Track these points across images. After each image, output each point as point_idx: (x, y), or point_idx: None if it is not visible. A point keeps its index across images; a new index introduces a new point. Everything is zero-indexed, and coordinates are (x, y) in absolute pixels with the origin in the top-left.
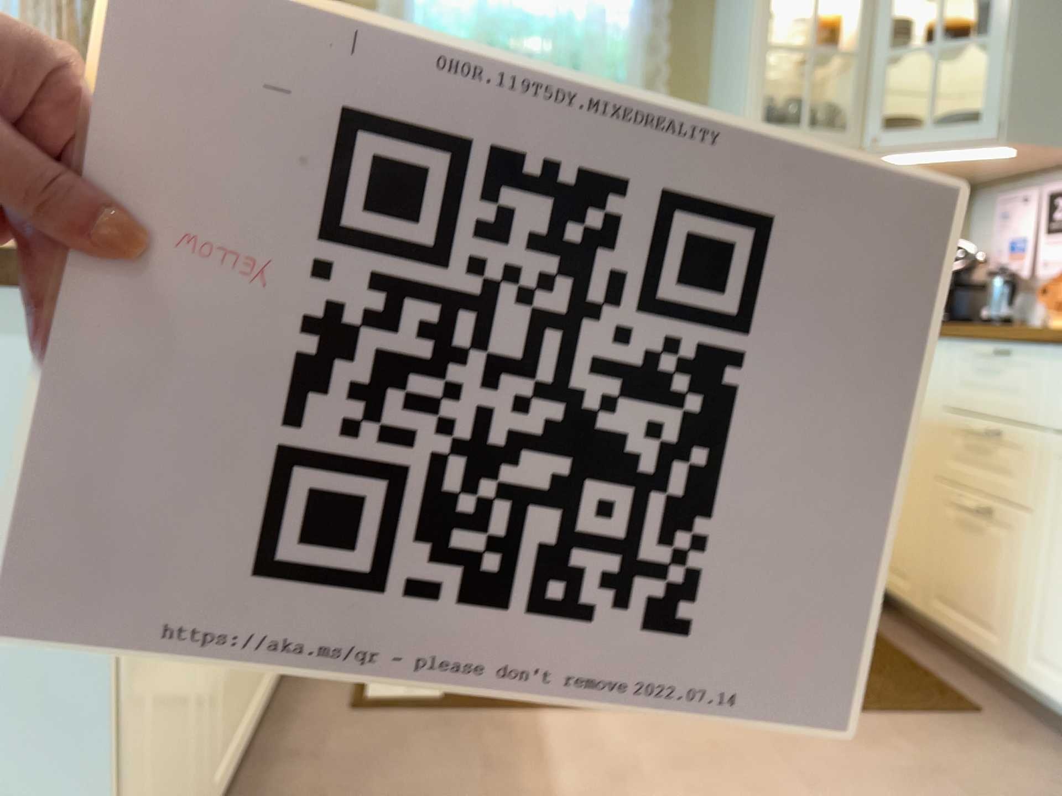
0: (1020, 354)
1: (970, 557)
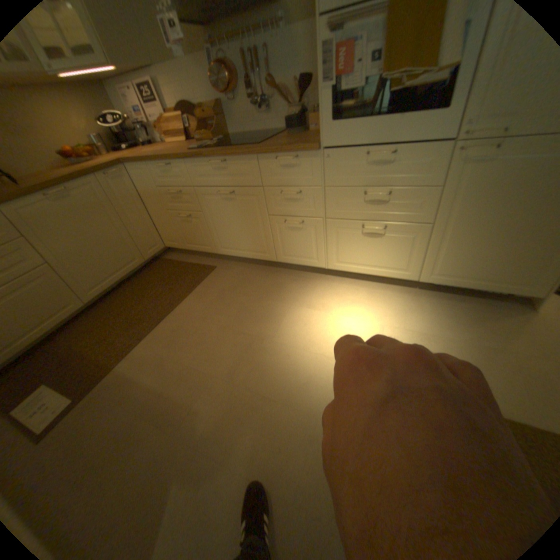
0: (171, 163)
1: (189, 229)
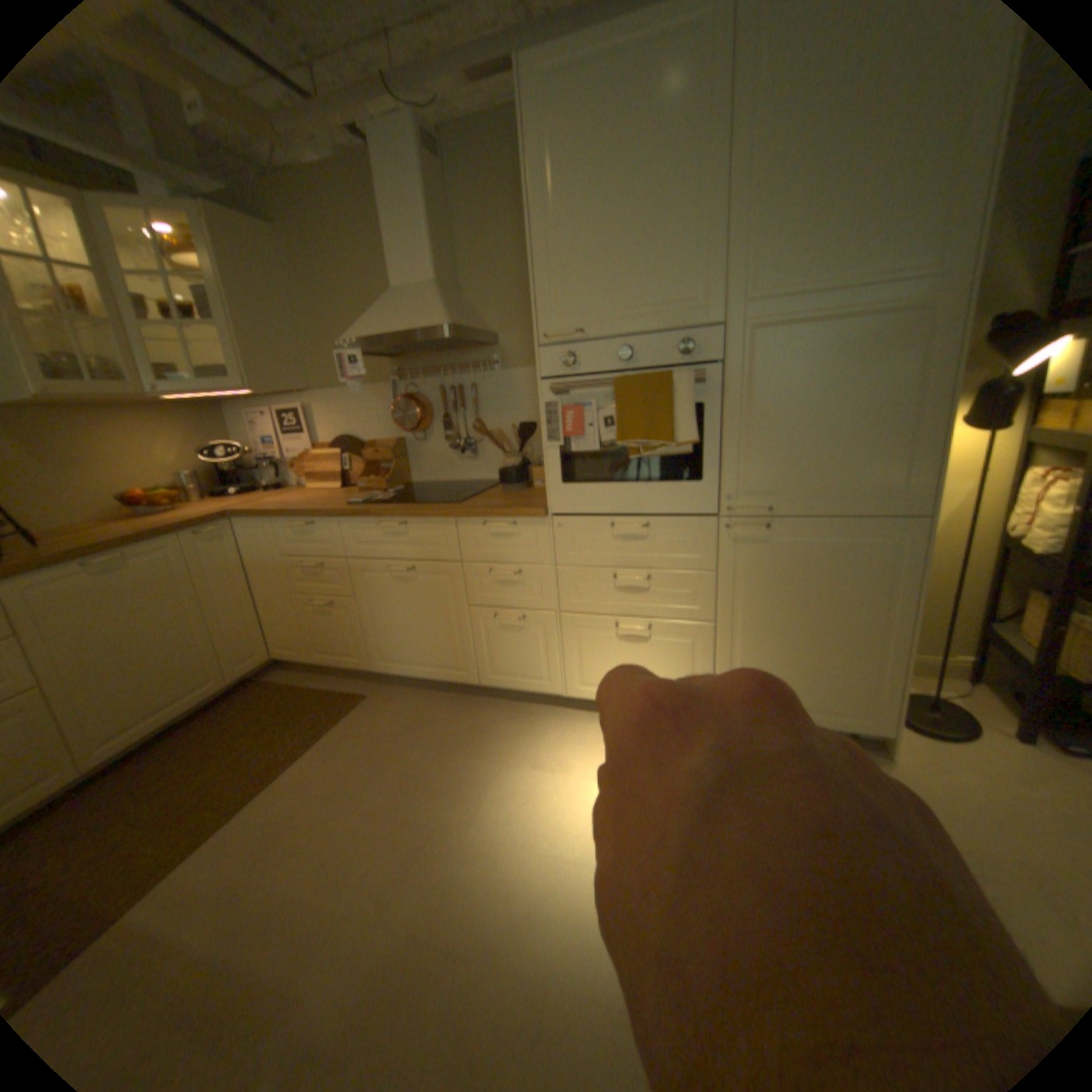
0: (317, 521)
1: (325, 626)
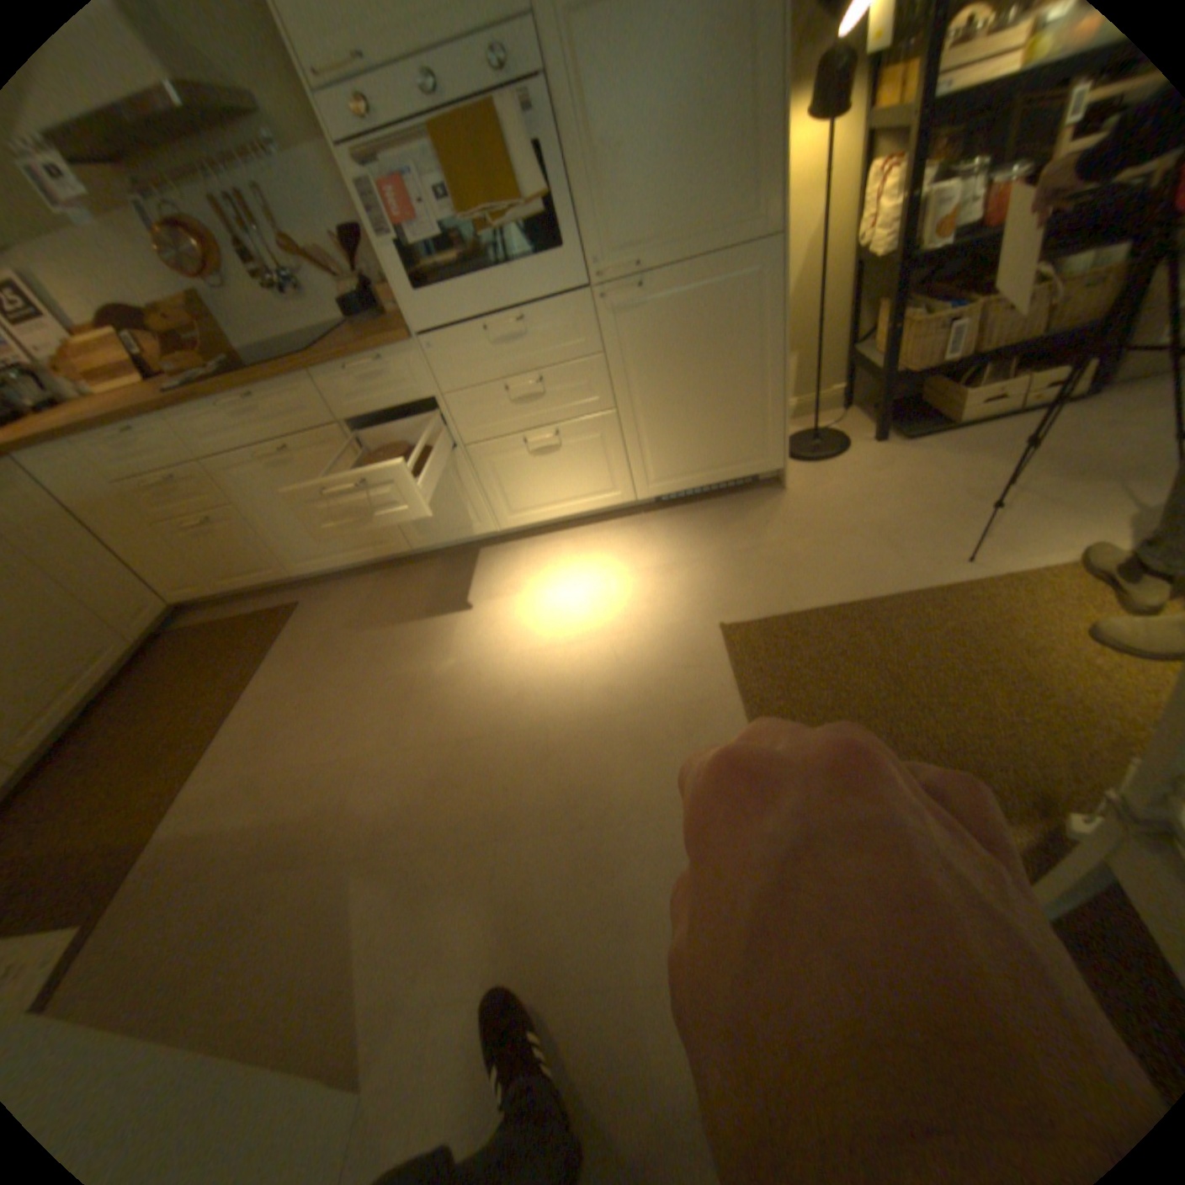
0: (134, 426)
1: (214, 549)
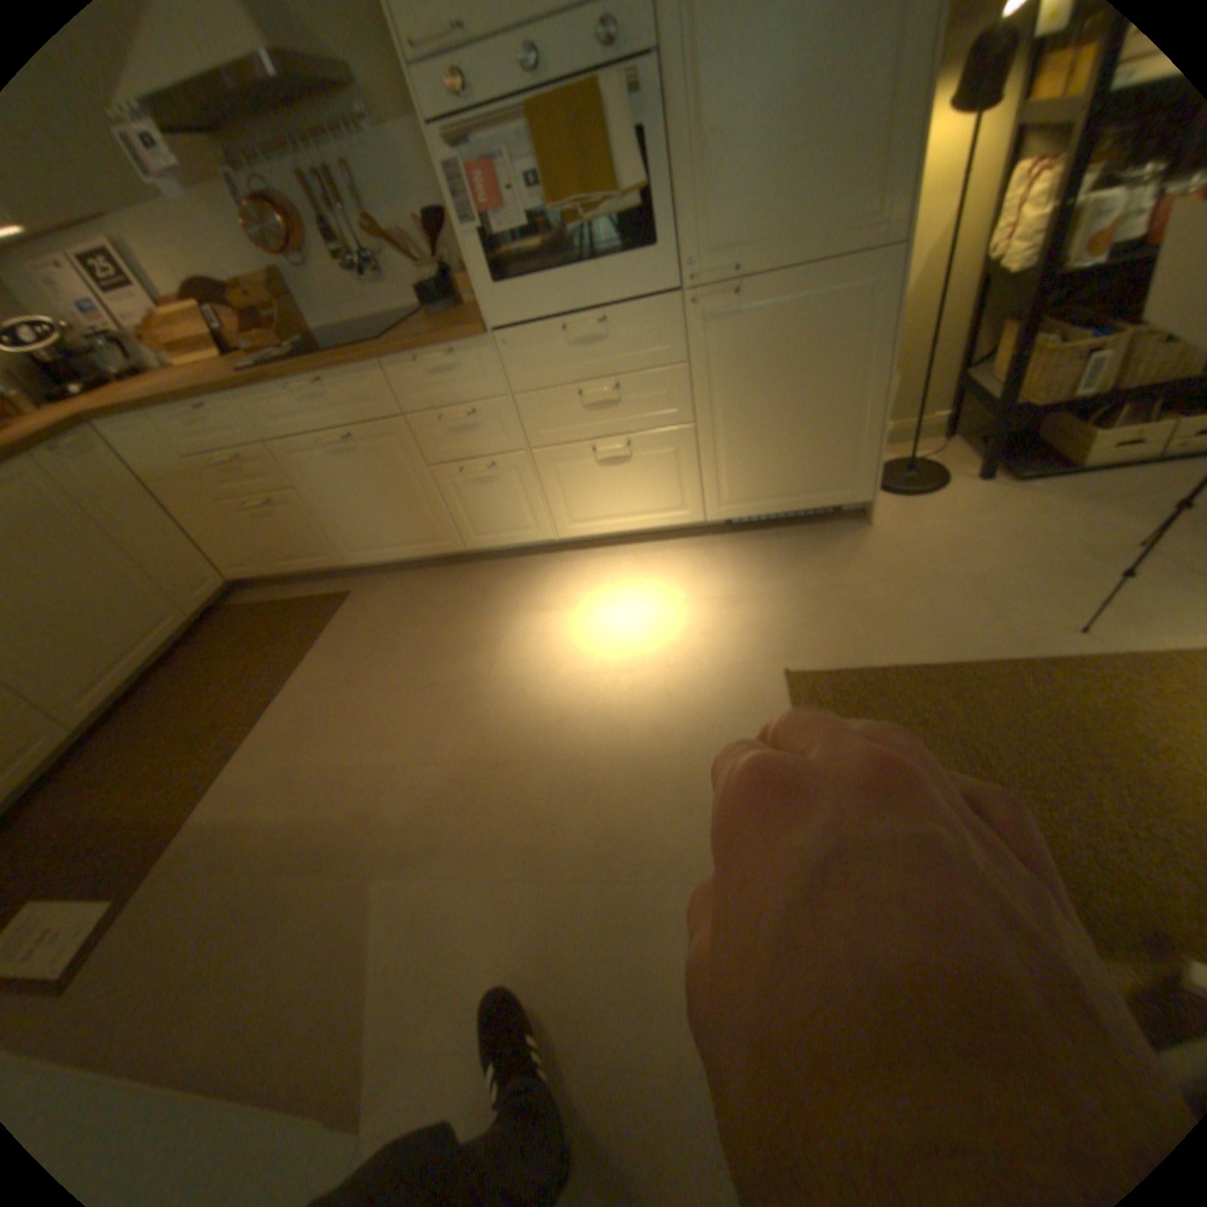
0: (205, 403)
1: (273, 530)
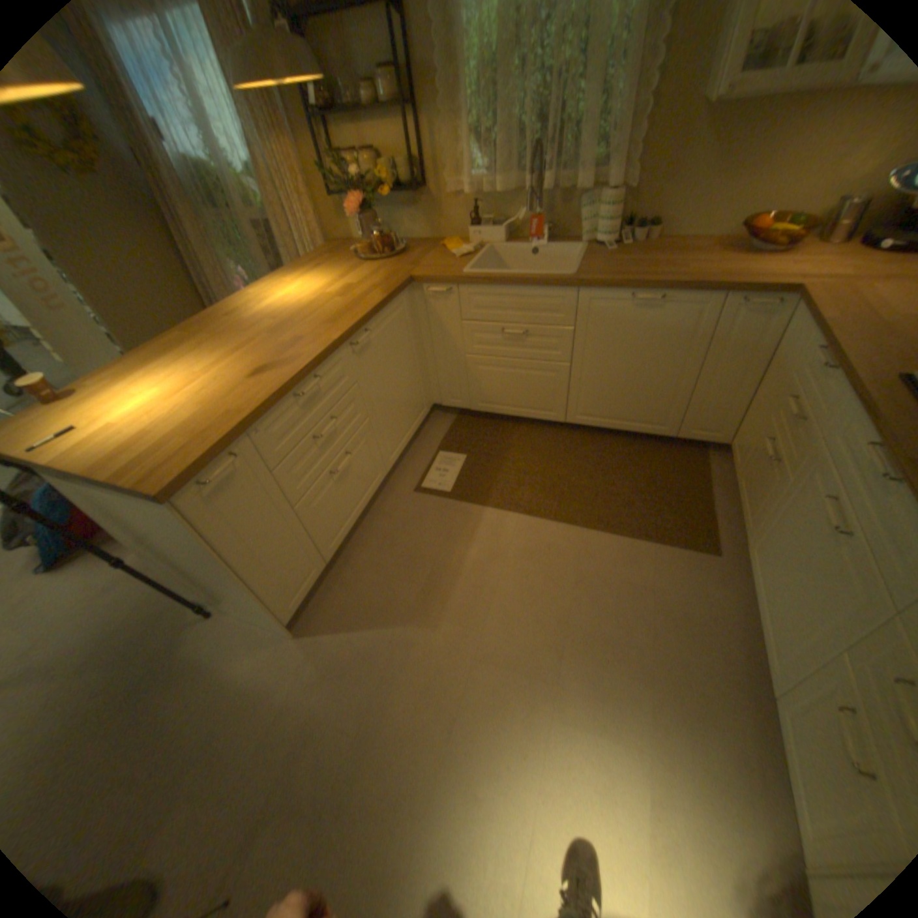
0: (840, 371)
1: (761, 472)
